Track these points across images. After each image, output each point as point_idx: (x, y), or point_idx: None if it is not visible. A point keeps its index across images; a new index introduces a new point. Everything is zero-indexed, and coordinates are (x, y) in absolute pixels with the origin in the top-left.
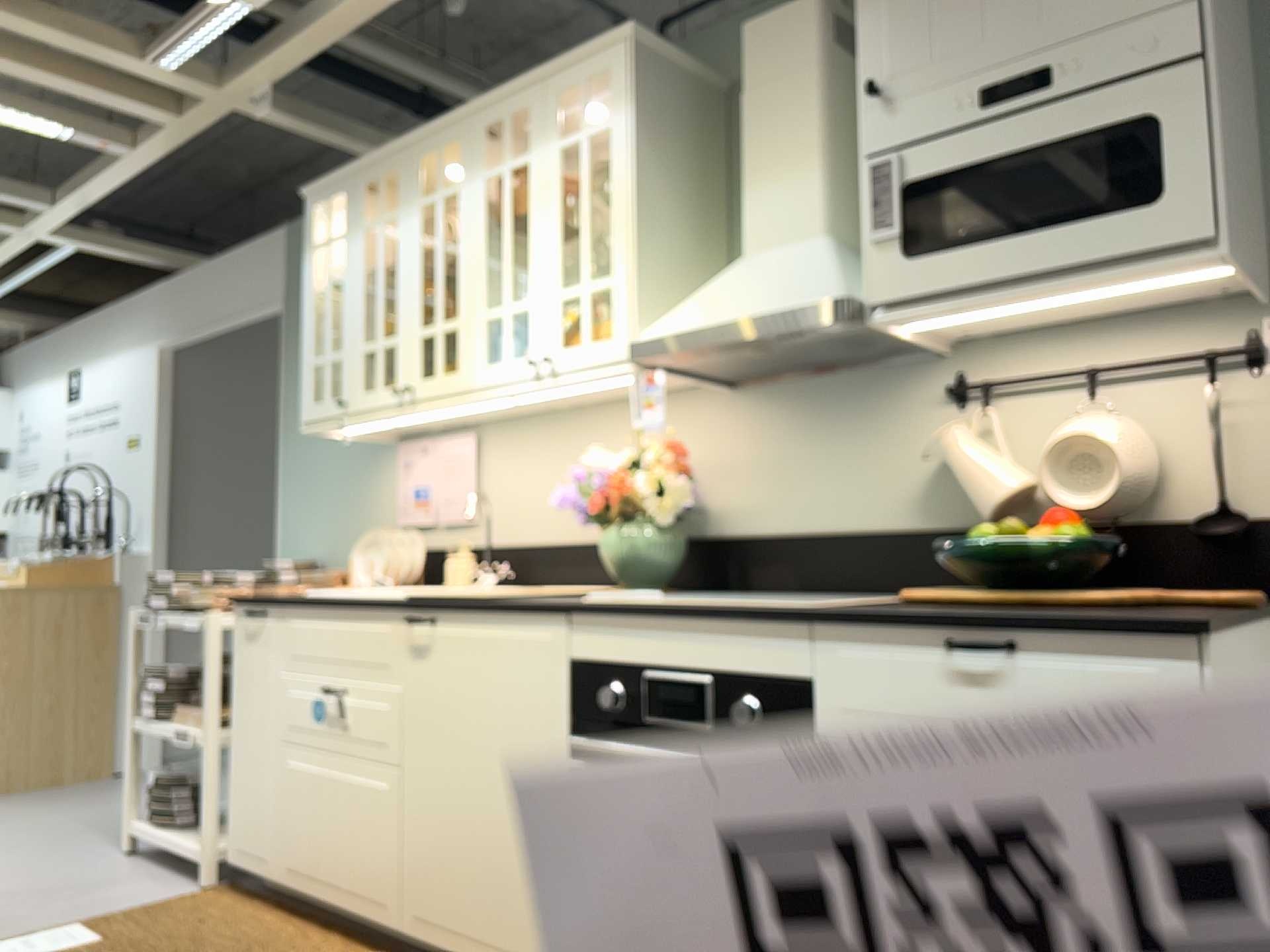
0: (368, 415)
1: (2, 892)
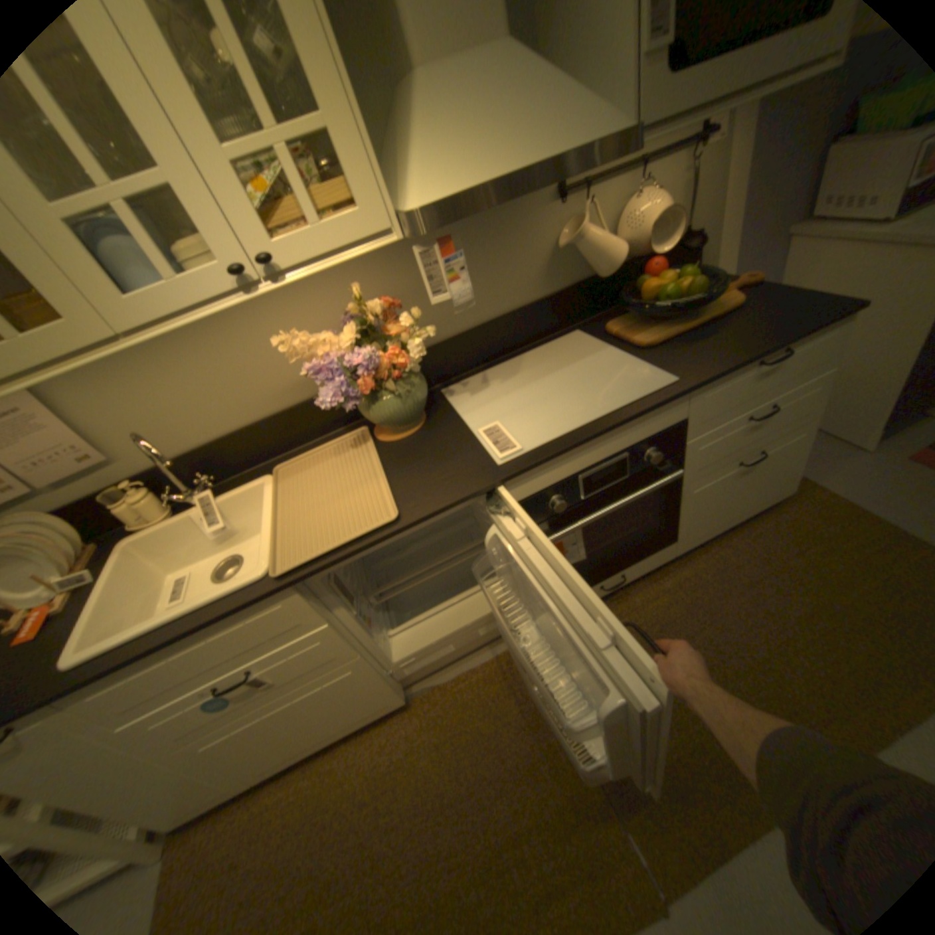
0: None
1: None
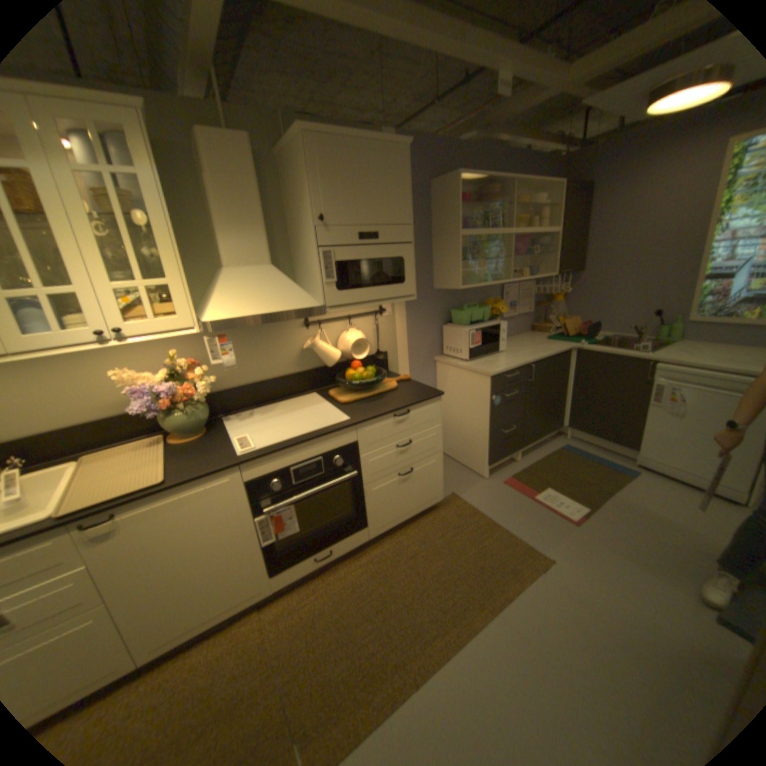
0: None
1: None
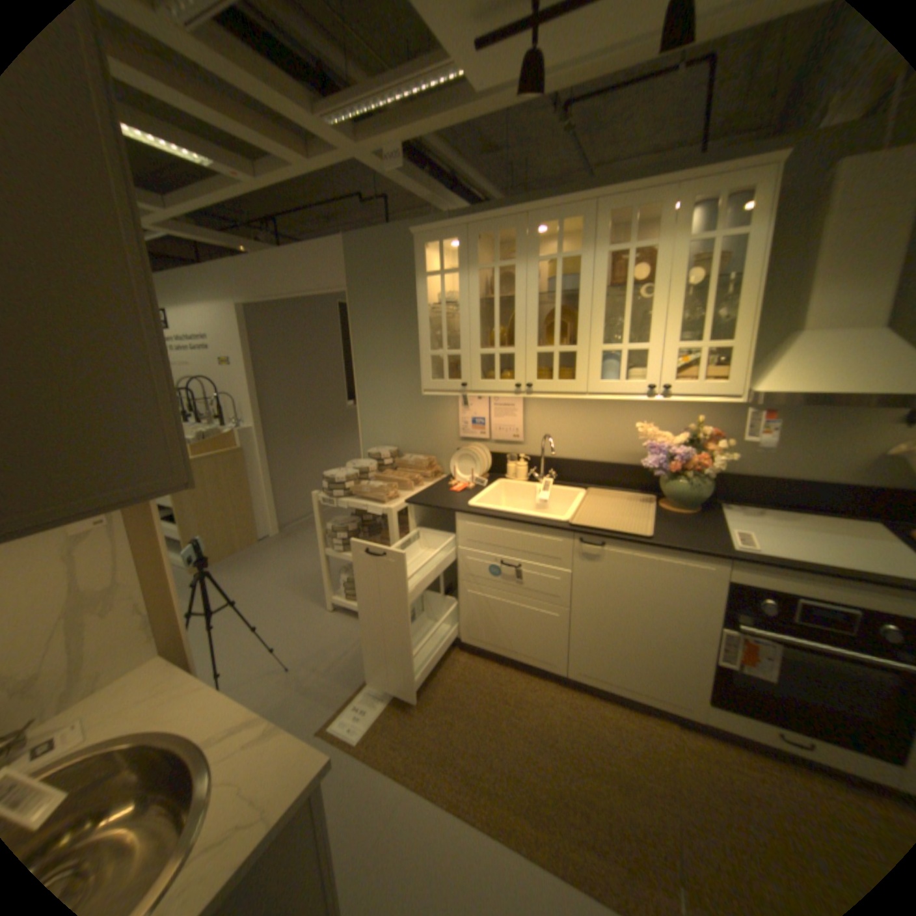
0: (486, 394)
1: (293, 657)
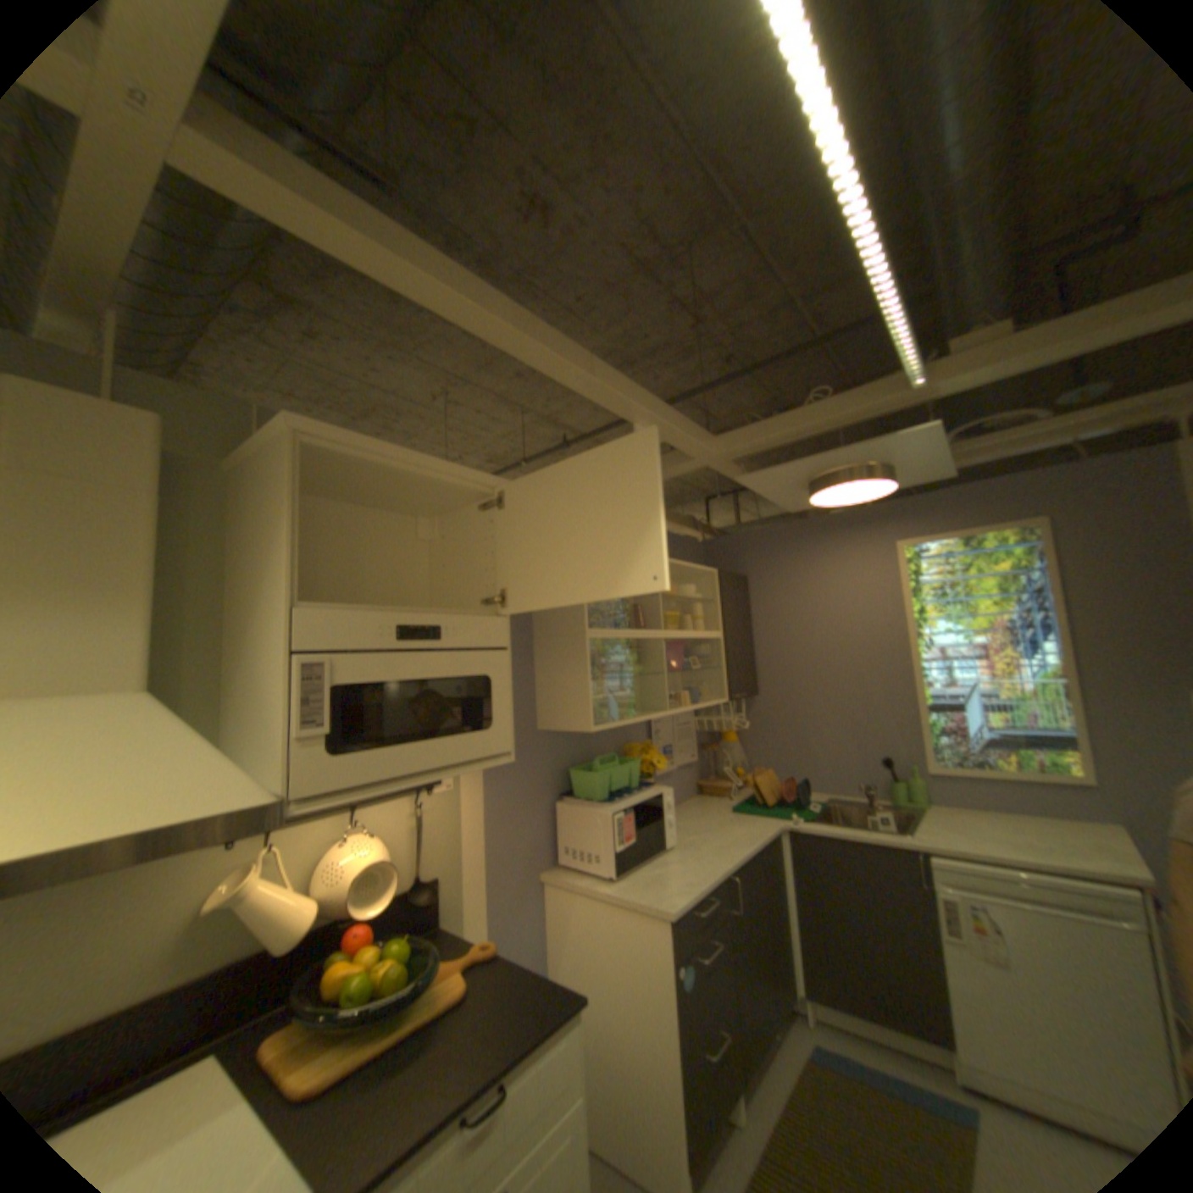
0: None
1: None
